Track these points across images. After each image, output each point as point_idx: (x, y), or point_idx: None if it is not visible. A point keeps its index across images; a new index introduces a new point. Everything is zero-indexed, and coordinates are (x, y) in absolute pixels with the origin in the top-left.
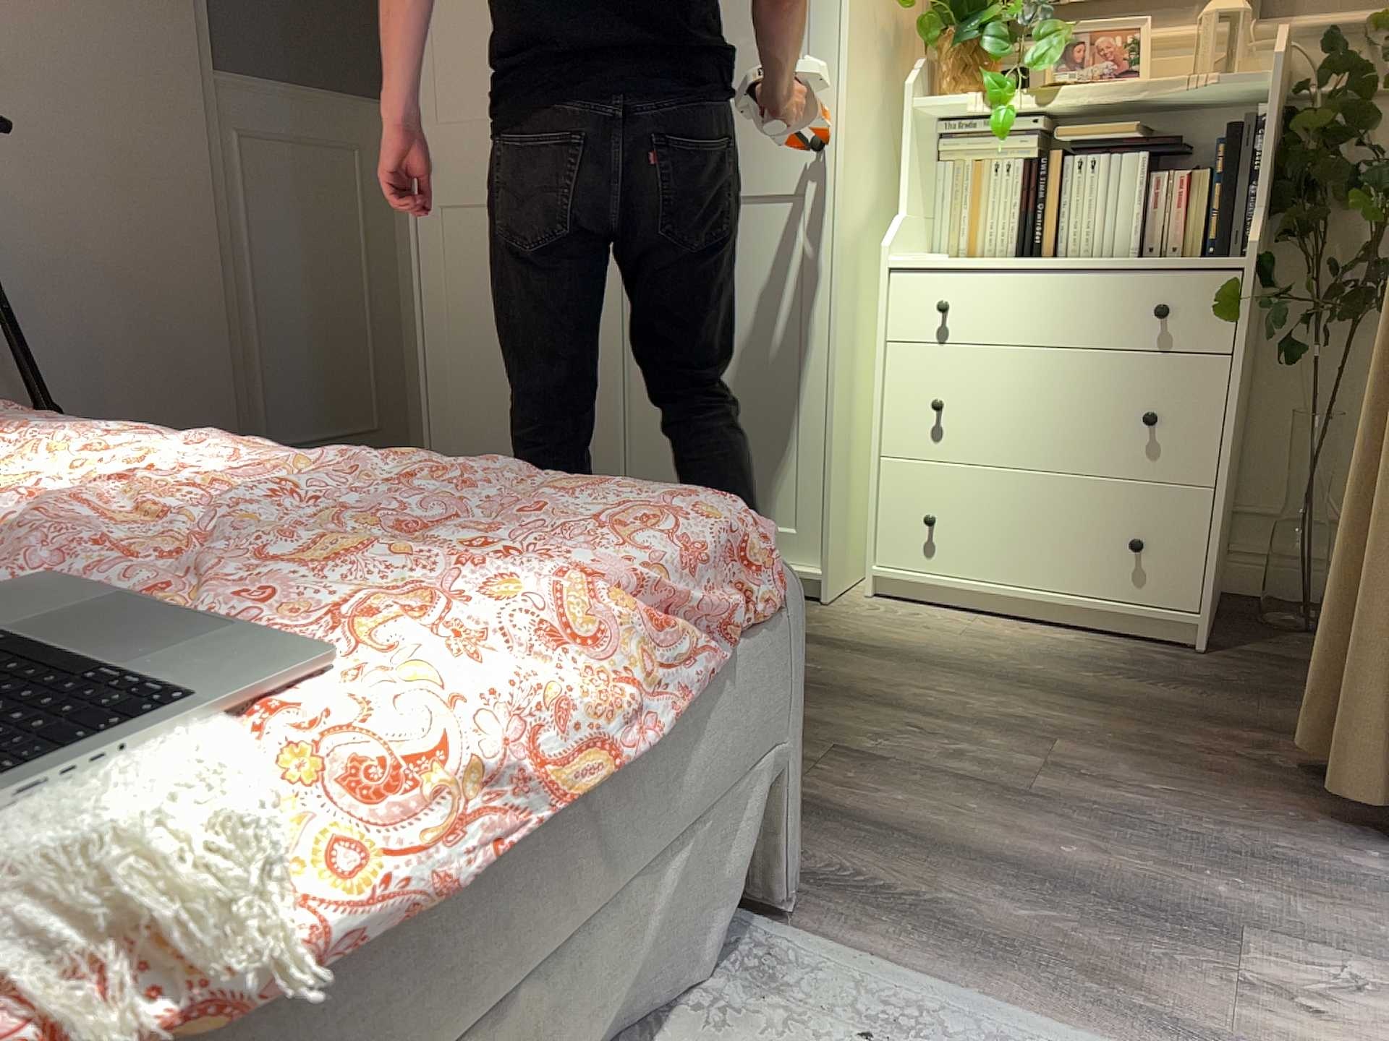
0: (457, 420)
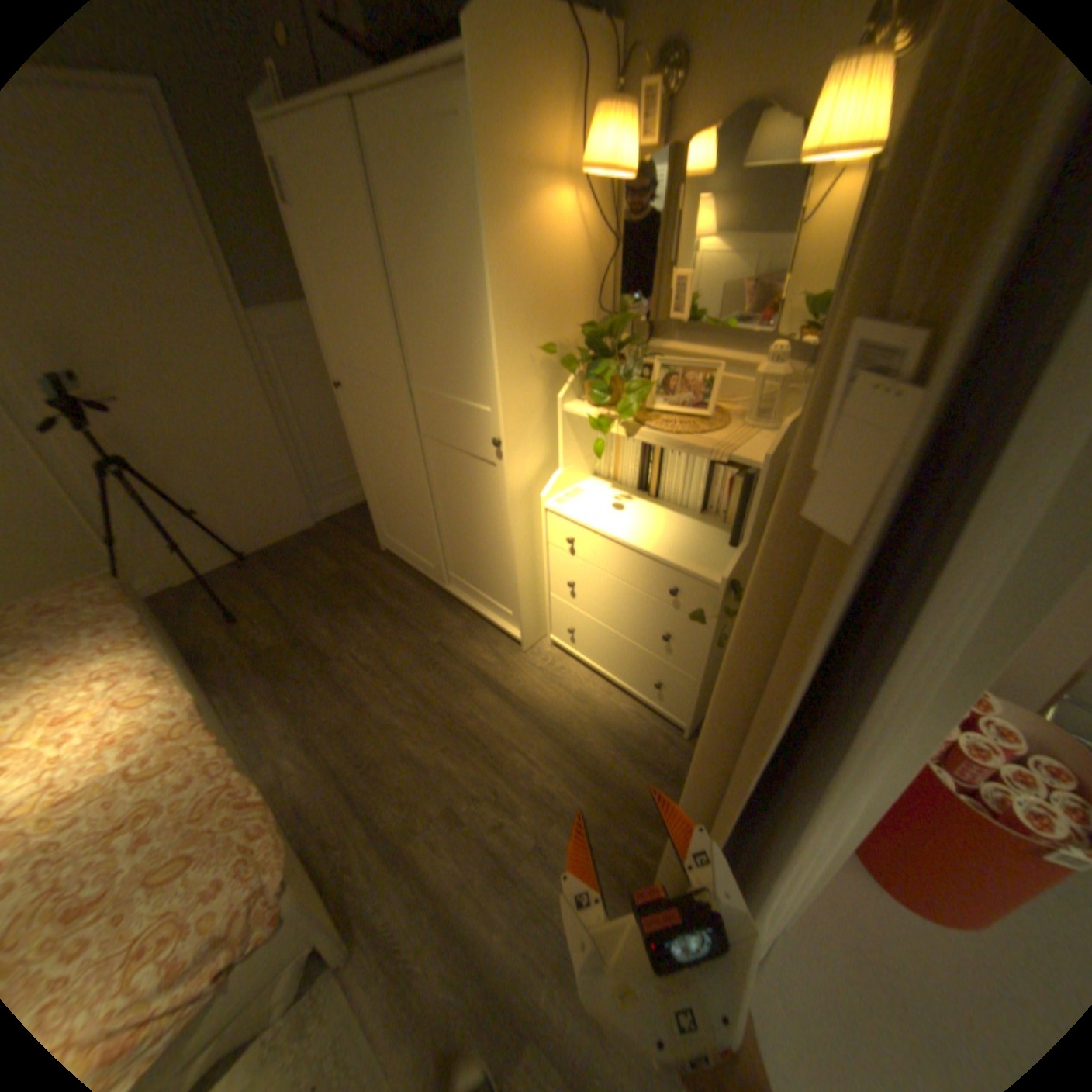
0: (381, 508)
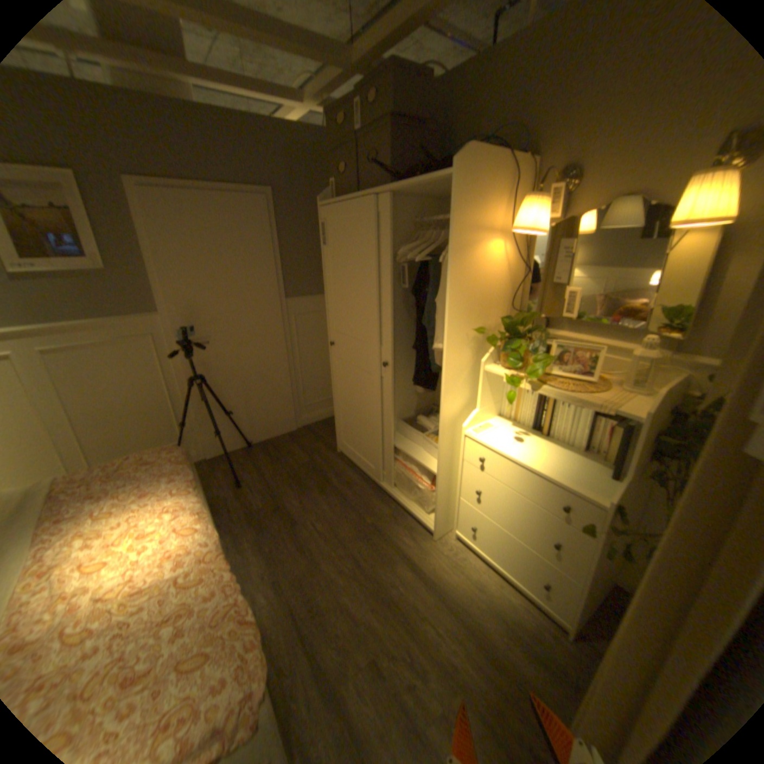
0: (342, 422)
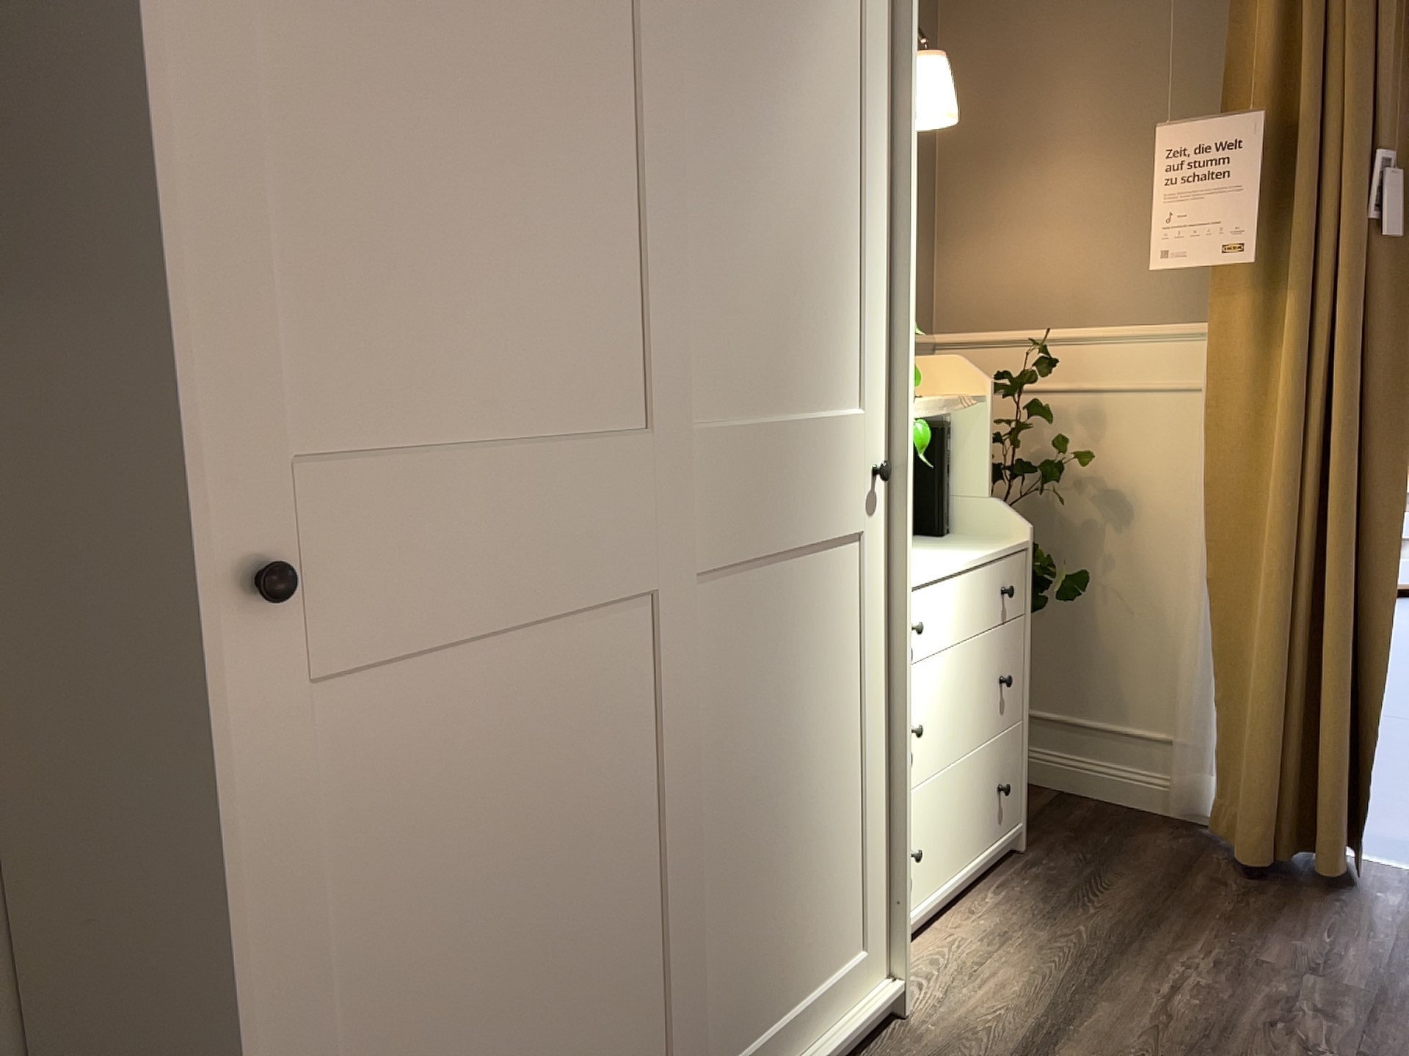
0: None
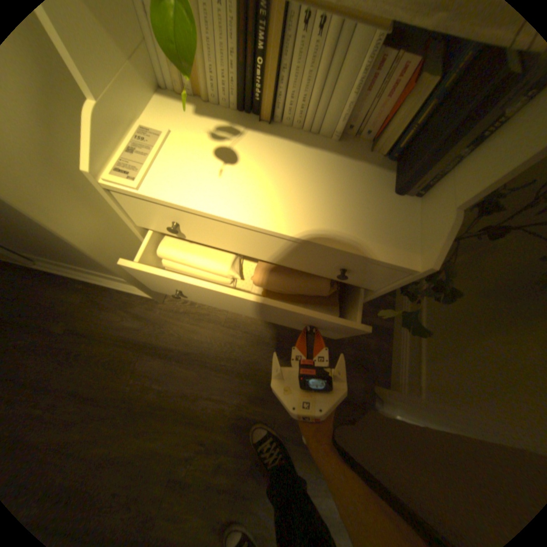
0: None
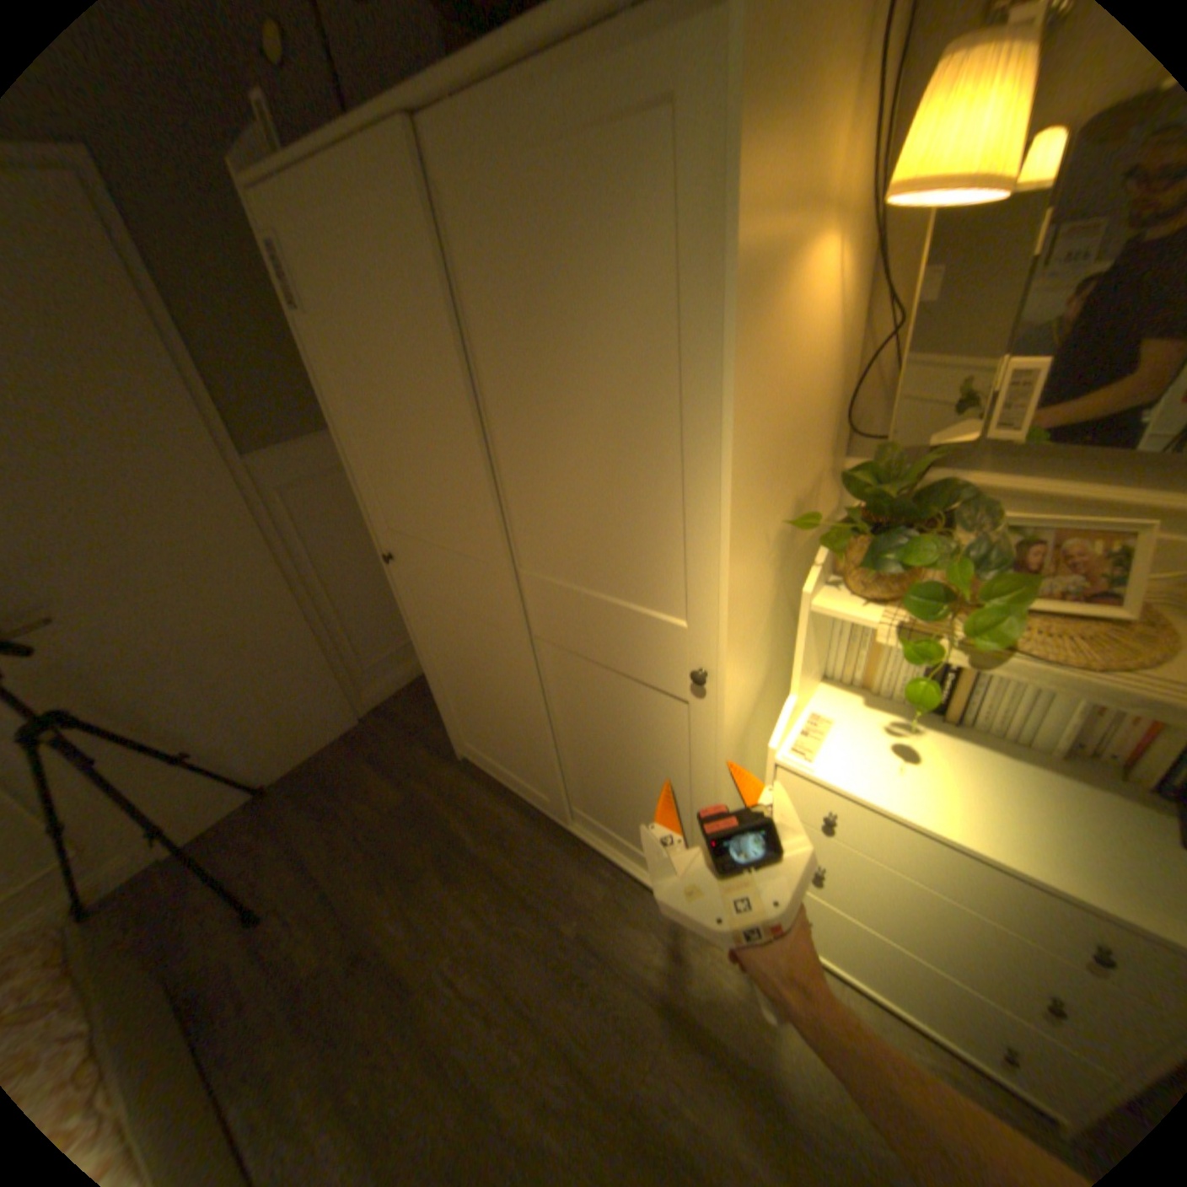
0: (456, 712)
